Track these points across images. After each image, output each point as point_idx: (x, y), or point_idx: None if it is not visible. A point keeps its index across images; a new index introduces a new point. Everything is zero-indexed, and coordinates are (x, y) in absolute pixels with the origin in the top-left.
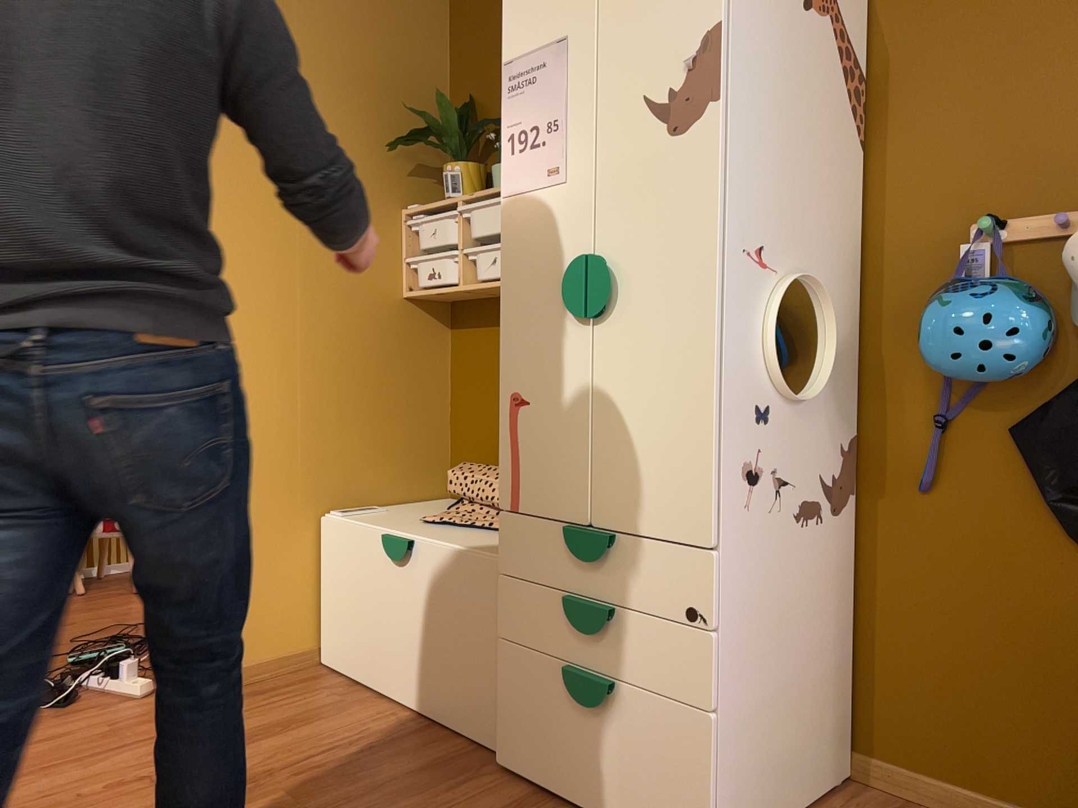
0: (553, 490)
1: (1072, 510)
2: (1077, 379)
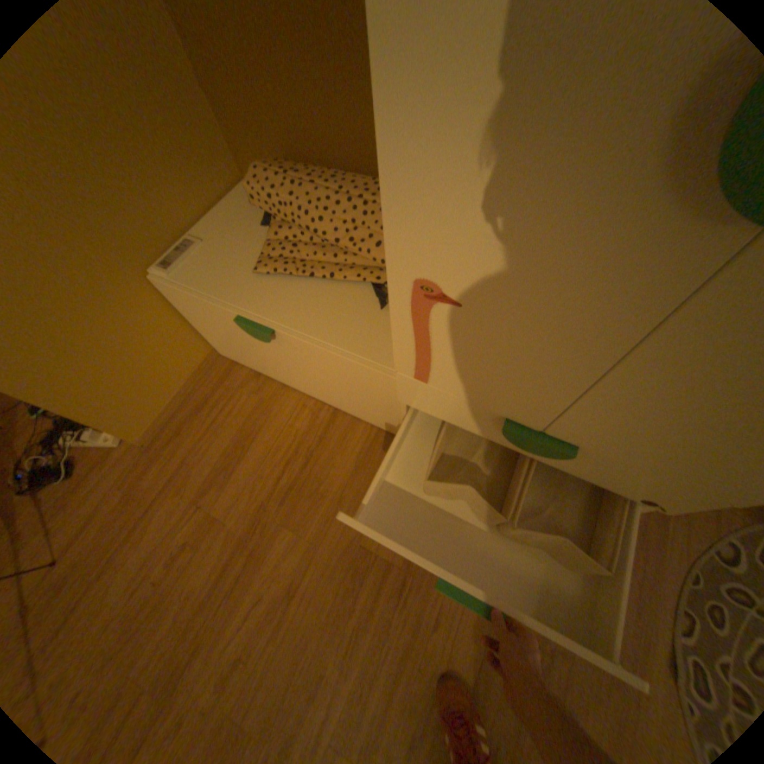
0: (490, 392)
1: None
2: None
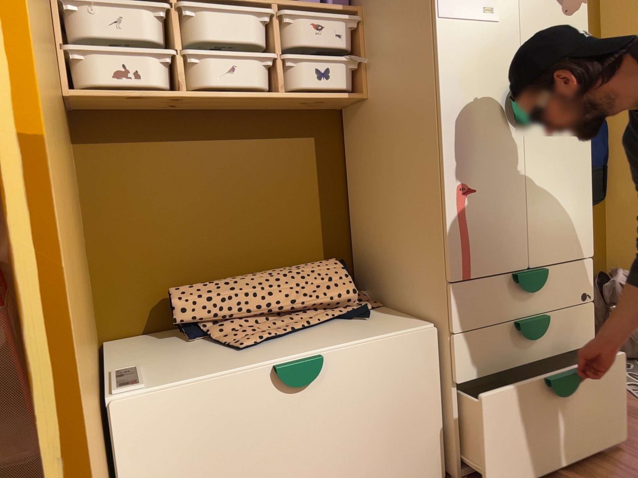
0: (501, 252)
1: None
2: None
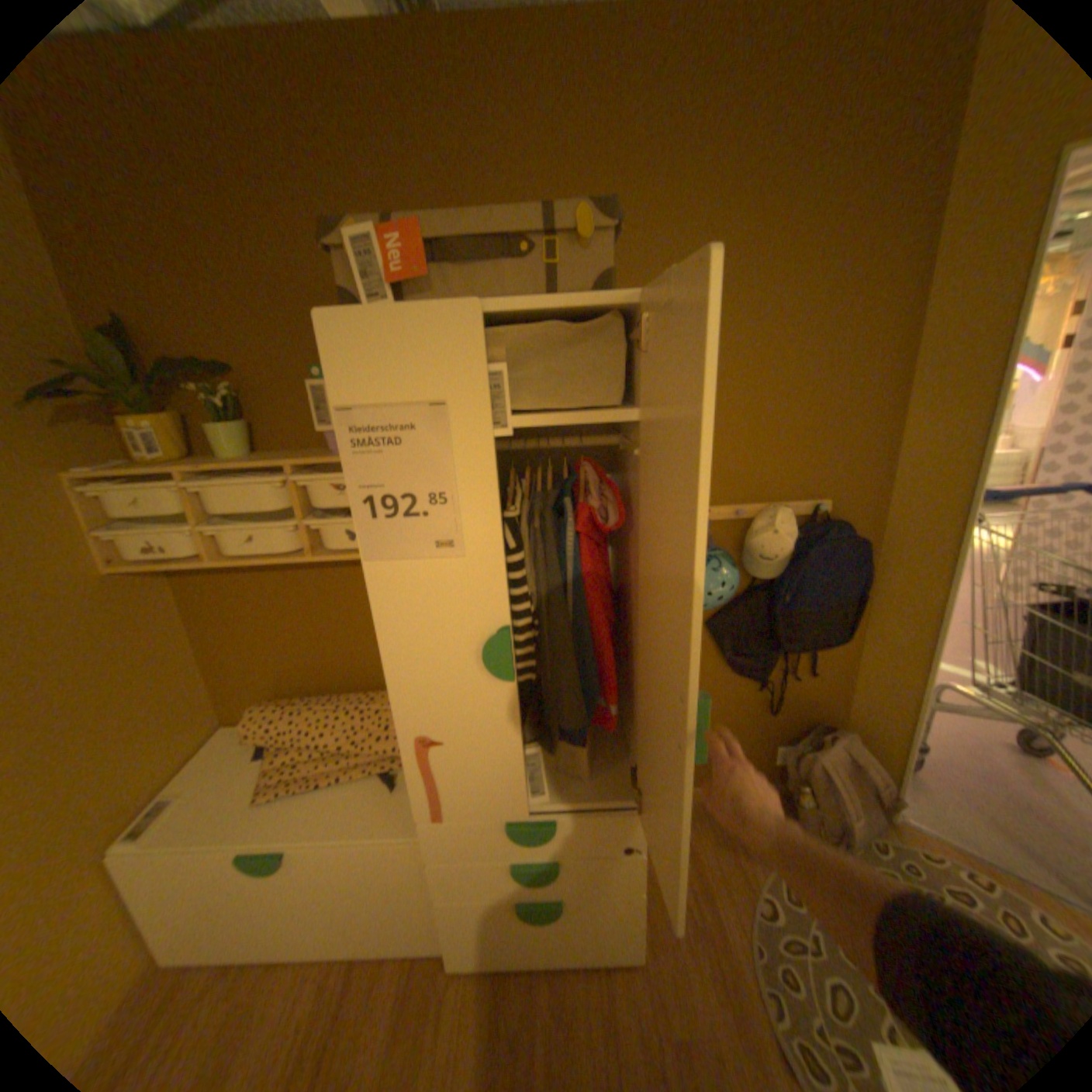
0: (483, 803)
1: (736, 661)
2: (737, 594)
